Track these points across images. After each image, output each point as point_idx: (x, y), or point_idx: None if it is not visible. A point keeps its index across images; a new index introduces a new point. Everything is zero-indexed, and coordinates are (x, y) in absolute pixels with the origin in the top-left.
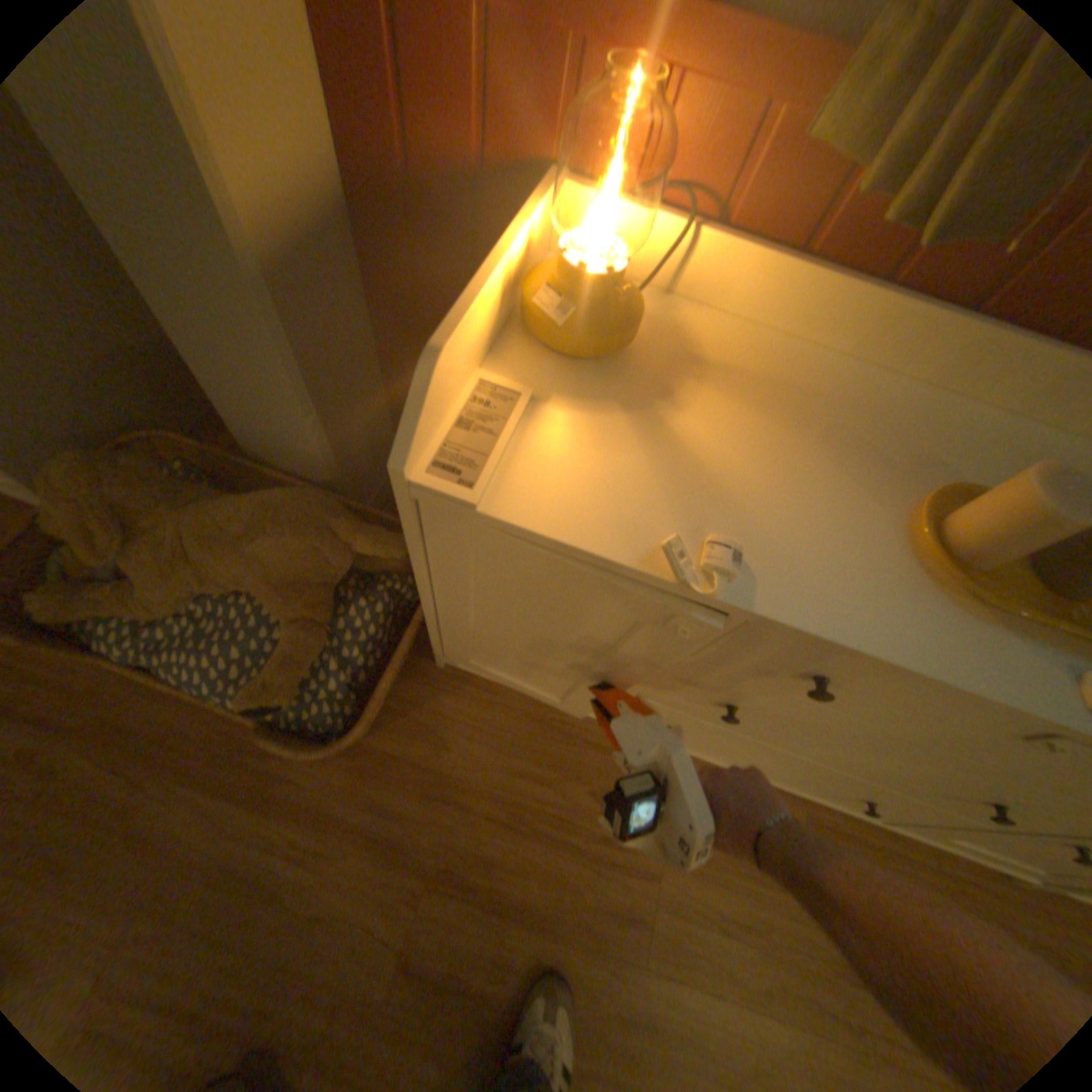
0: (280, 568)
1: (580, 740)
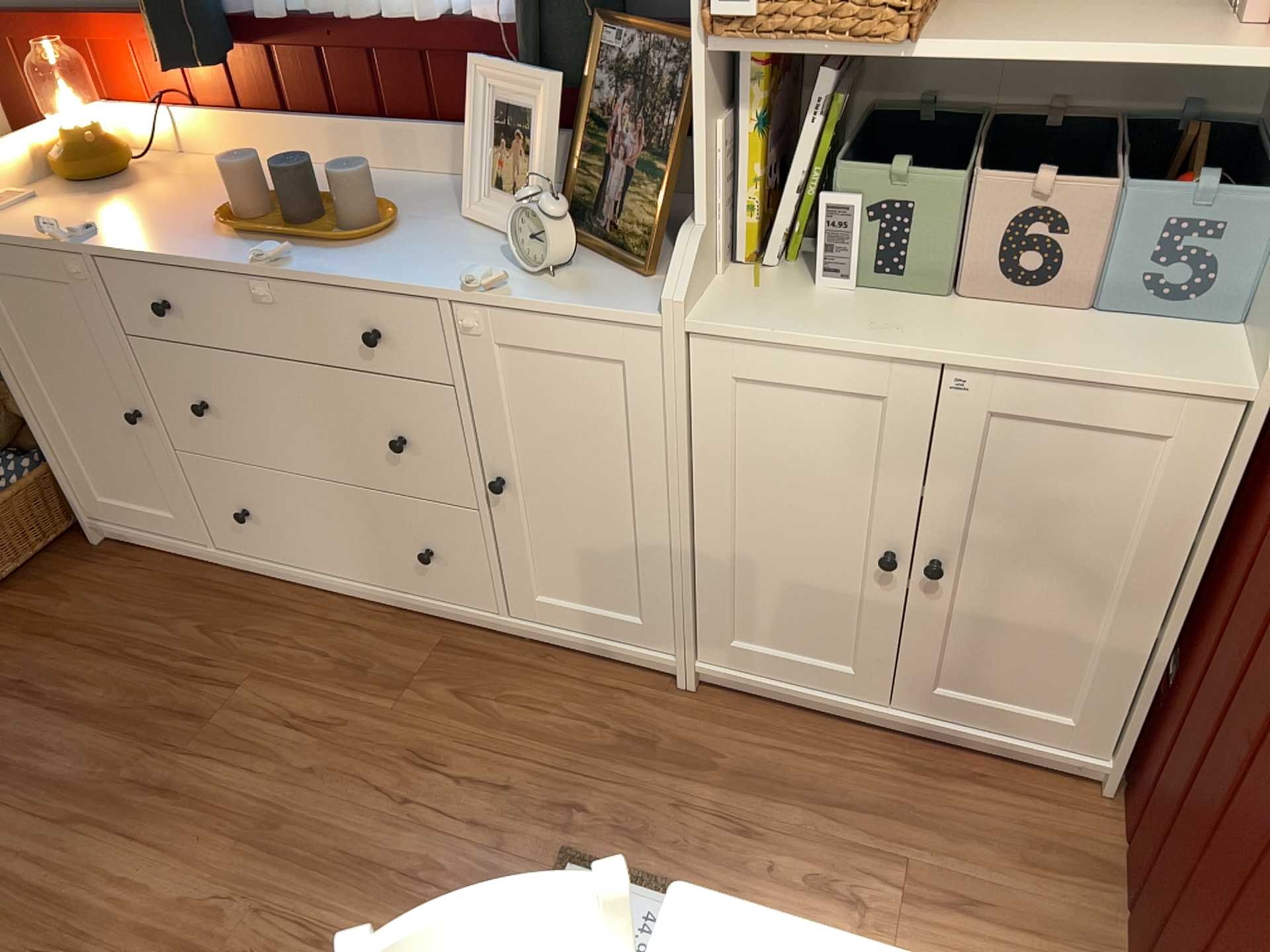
0: None
1: (218, 587)
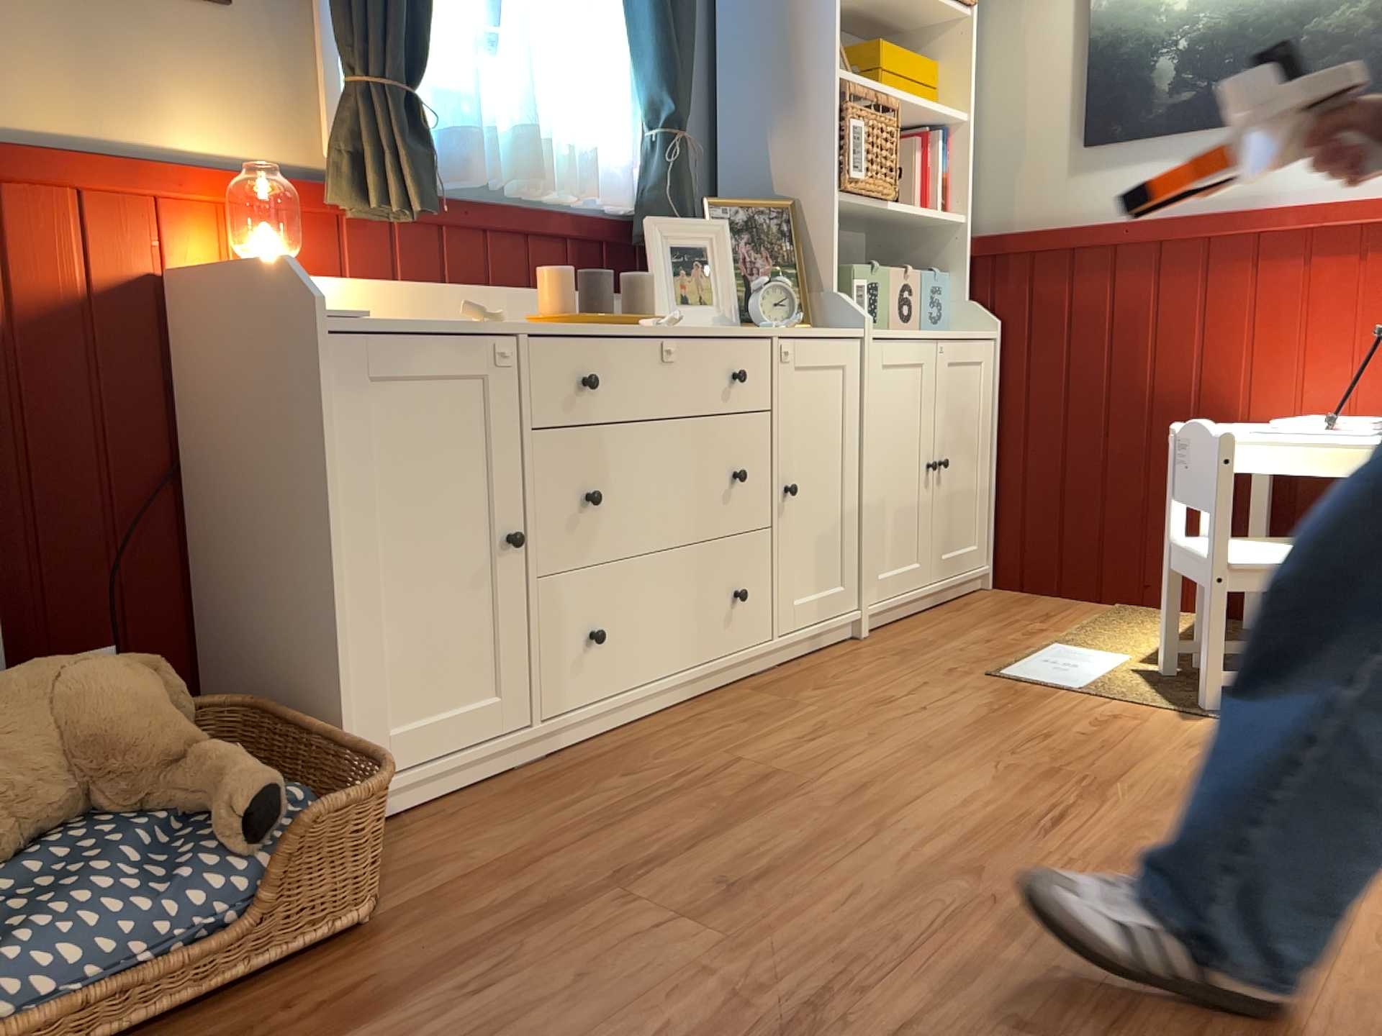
0: (112, 689)
1: (556, 774)
